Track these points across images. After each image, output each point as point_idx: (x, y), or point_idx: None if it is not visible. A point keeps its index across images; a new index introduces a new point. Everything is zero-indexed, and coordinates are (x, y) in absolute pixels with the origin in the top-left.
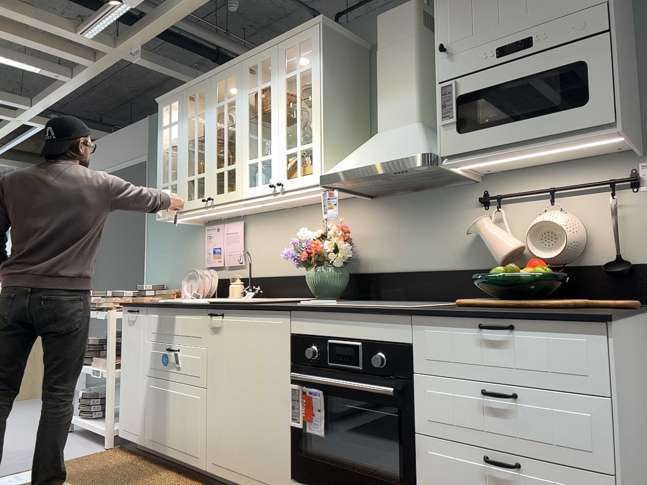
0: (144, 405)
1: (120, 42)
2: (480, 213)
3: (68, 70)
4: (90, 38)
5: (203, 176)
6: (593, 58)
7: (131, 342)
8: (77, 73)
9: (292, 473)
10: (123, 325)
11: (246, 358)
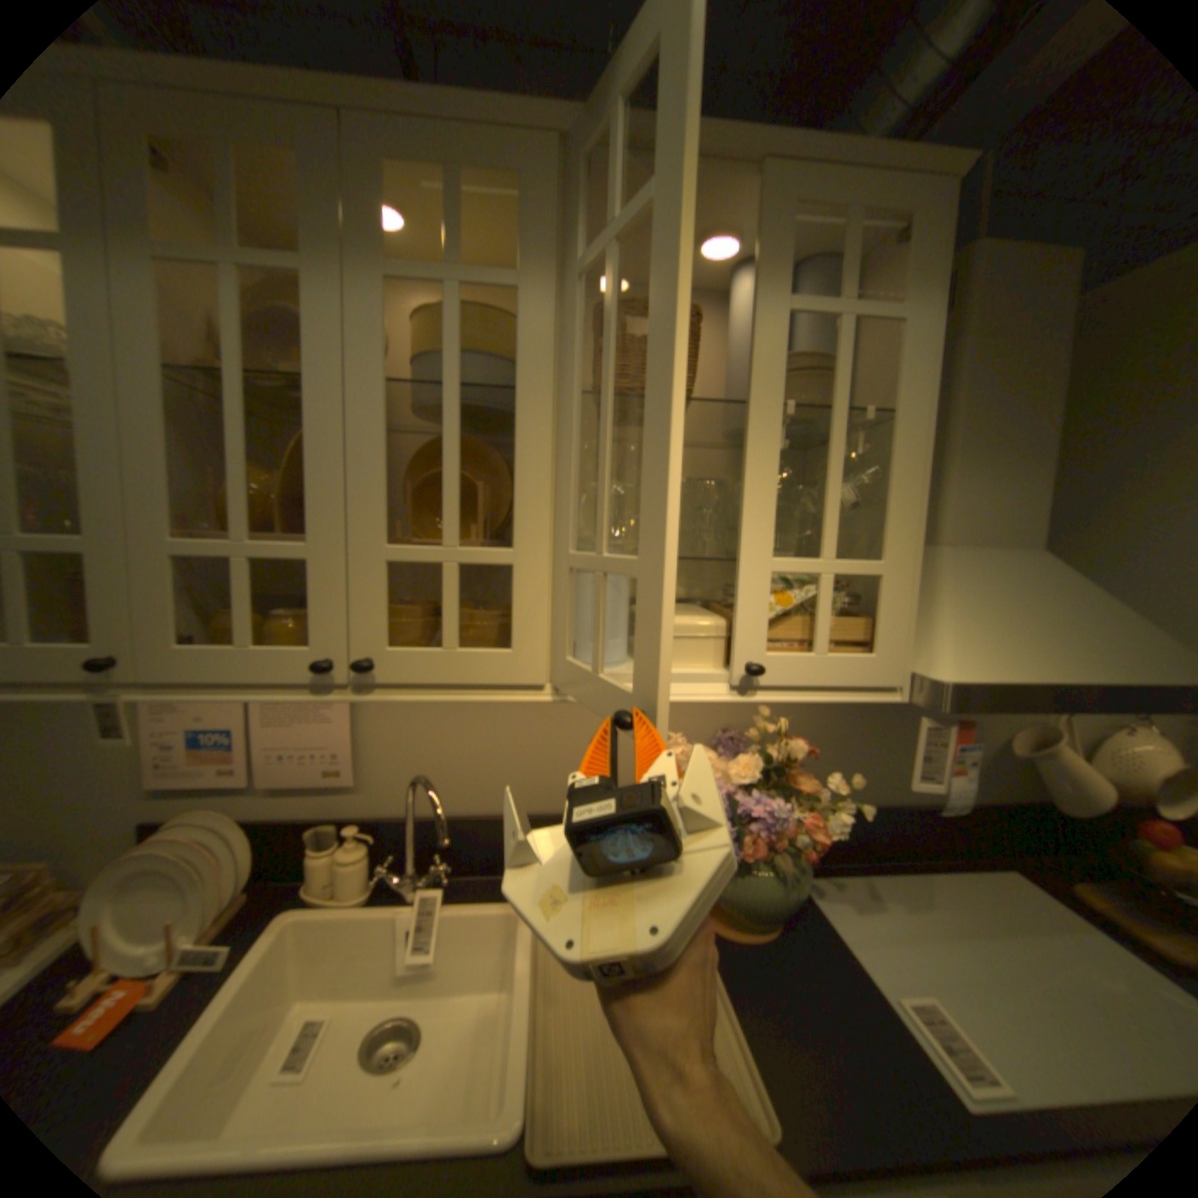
0: None
1: None
2: None
3: None
4: None
5: (290, 554)
6: None
7: None
8: None
9: None
10: None
11: None
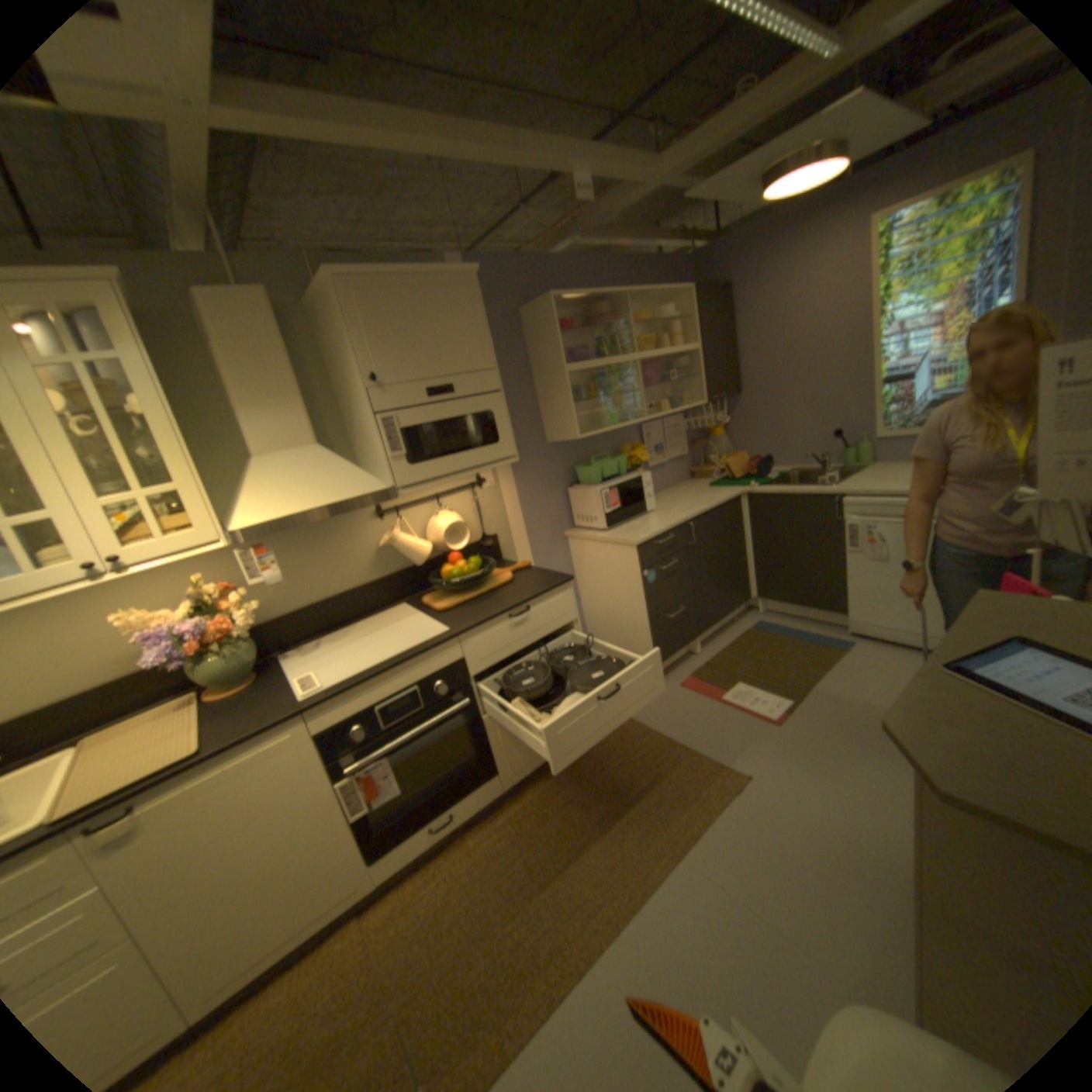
0: None
1: None
2: (378, 525)
3: None
4: None
5: None
6: (497, 410)
7: None
8: None
9: (364, 862)
10: None
11: (232, 819)
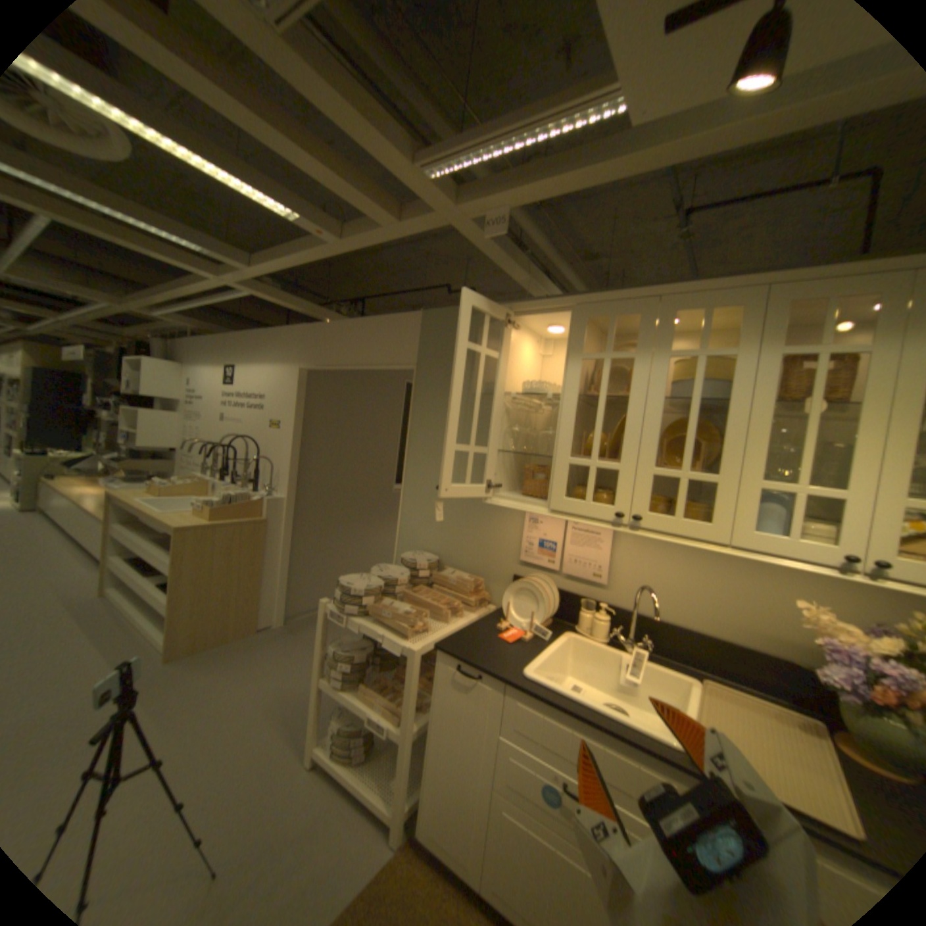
0: (486, 835)
1: (469, 191)
2: None
3: (334, 221)
4: (426, 173)
5: (614, 468)
6: None
7: (457, 718)
8: (349, 230)
9: None
10: (436, 678)
11: None
